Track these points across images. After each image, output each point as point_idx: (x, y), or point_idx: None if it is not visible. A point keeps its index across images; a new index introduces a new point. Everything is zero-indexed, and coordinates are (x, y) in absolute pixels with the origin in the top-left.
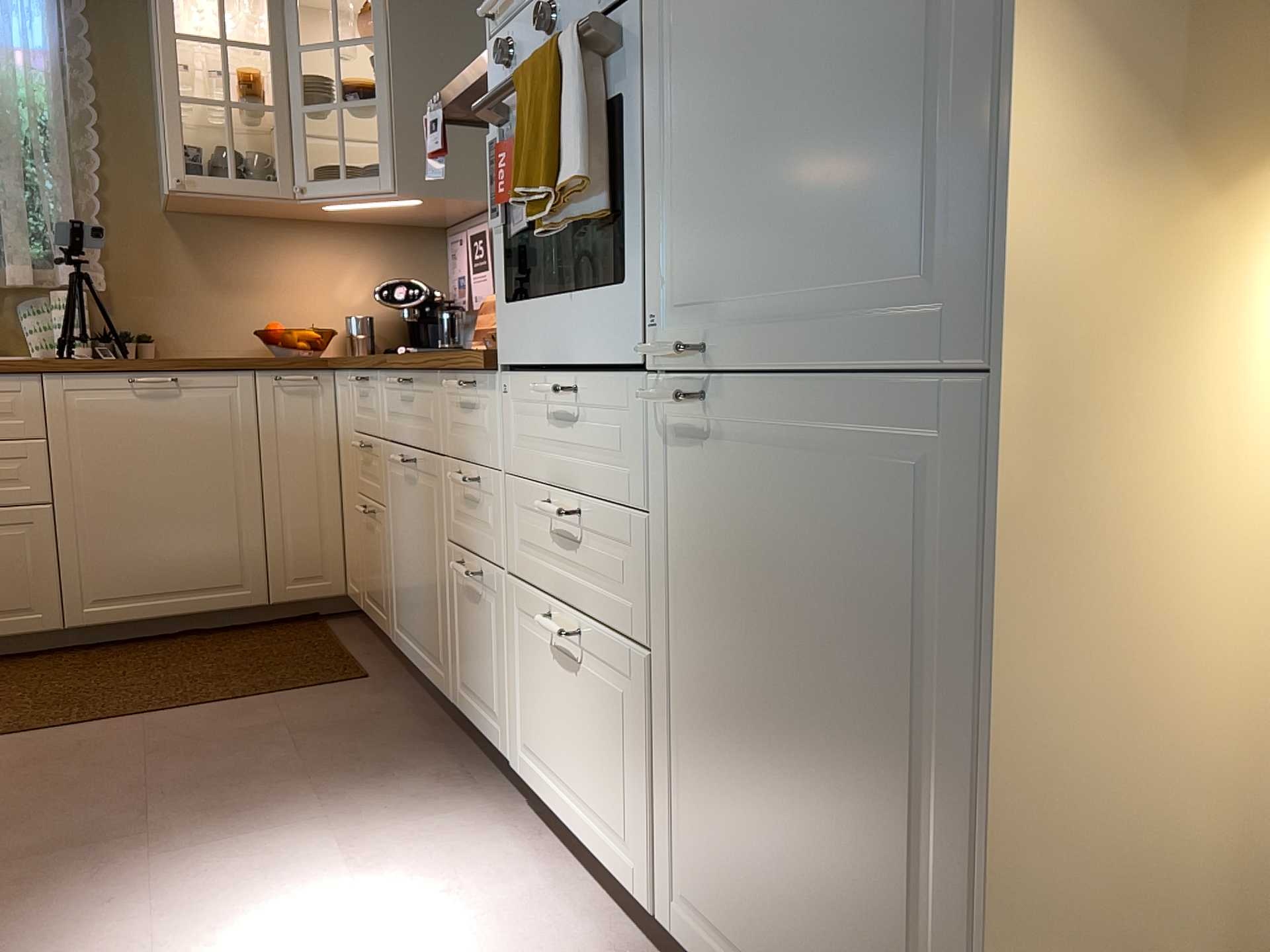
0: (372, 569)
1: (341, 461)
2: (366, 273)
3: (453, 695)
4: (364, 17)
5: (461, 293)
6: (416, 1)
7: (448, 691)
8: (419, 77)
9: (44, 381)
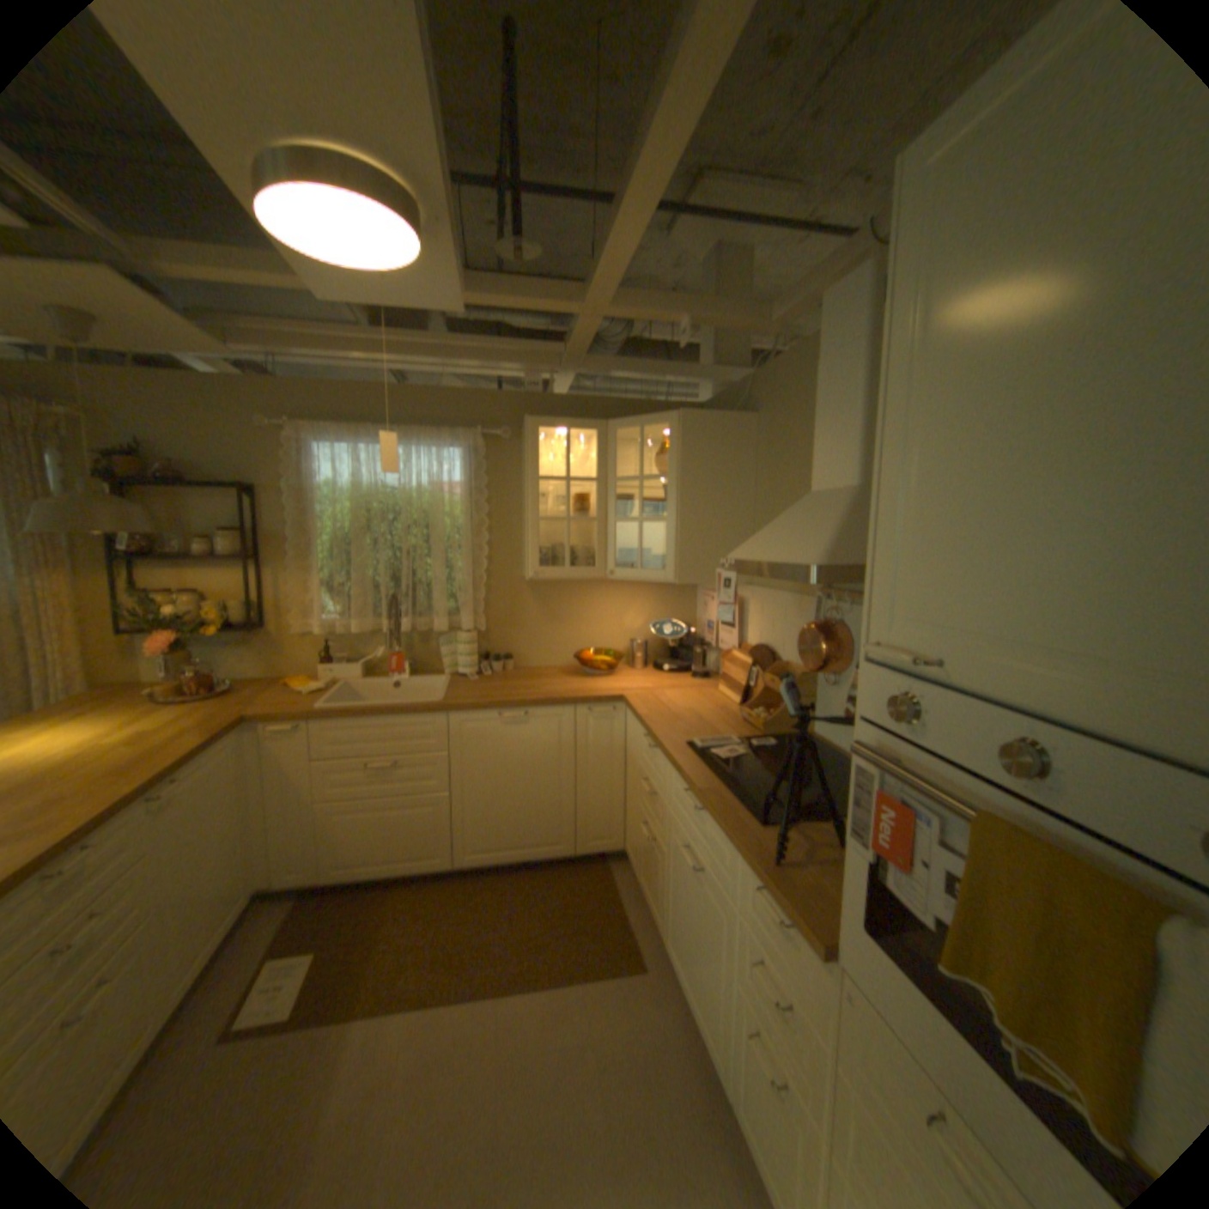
0: (649, 872)
1: (626, 766)
2: (643, 609)
3: (730, 1101)
4: (659, 457)
5: (709, 634)
6: (699, 448)
7: (725, 1090)
8: (697, 502)
9: (448, 716)
